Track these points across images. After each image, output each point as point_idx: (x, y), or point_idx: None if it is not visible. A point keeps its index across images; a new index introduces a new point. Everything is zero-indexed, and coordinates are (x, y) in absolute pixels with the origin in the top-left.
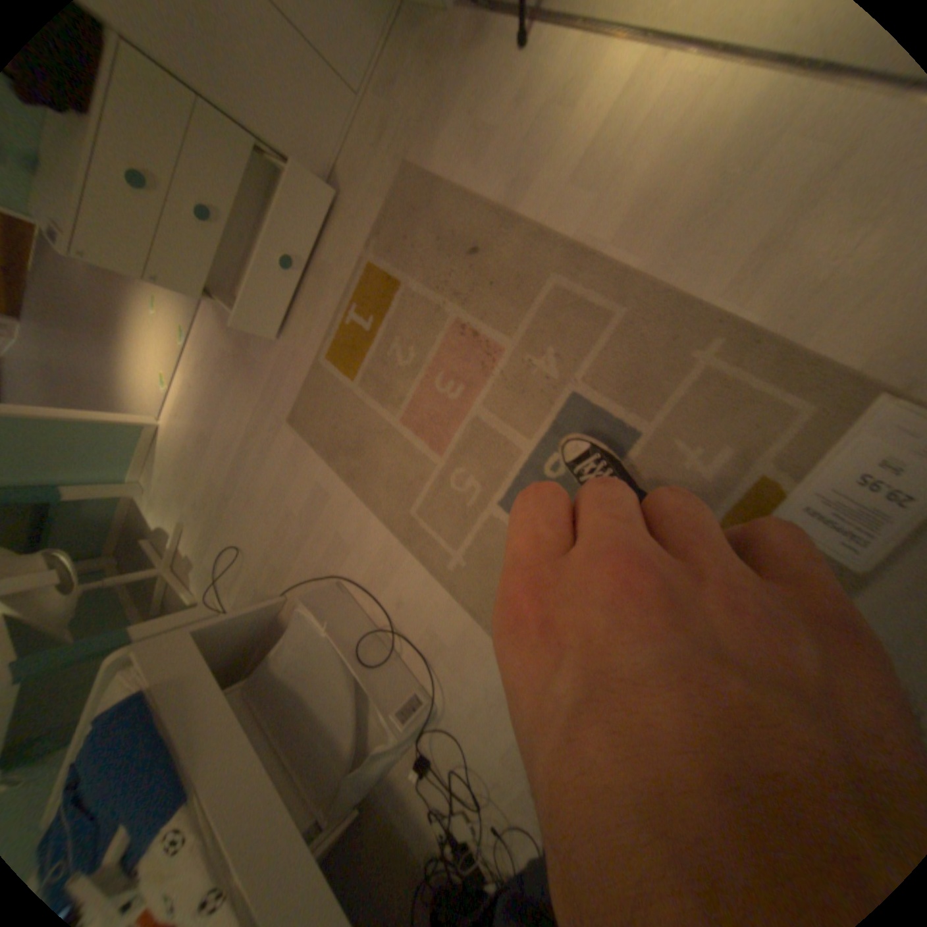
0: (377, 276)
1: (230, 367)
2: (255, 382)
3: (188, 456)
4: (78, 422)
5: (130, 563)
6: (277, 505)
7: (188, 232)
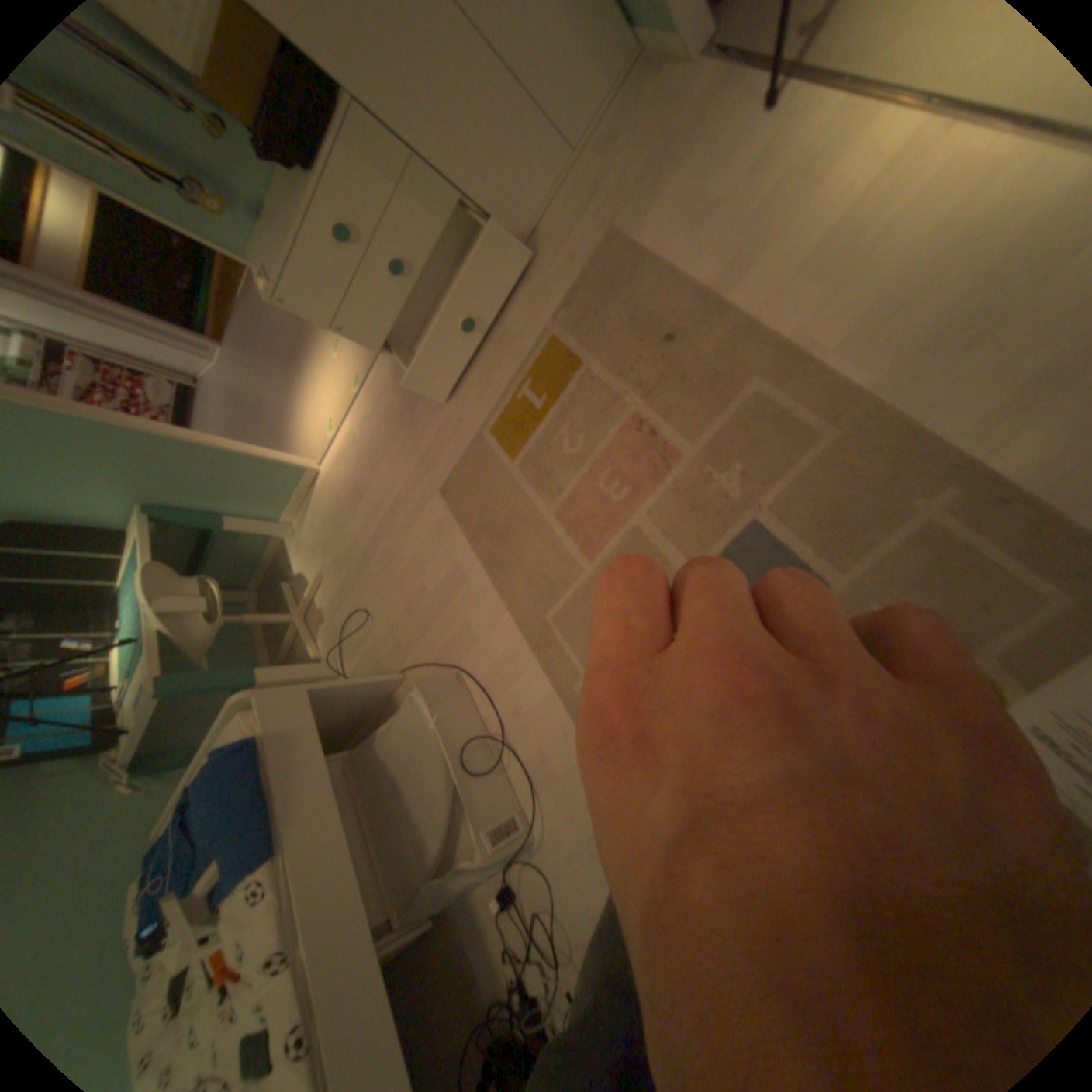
0: (557, 351)
1: (394, 424)
2: (414, 444)
3: (338, 507)
4: (248, 457)
5: (268, 603)
6: (412, 577)
7: (377, 286)
